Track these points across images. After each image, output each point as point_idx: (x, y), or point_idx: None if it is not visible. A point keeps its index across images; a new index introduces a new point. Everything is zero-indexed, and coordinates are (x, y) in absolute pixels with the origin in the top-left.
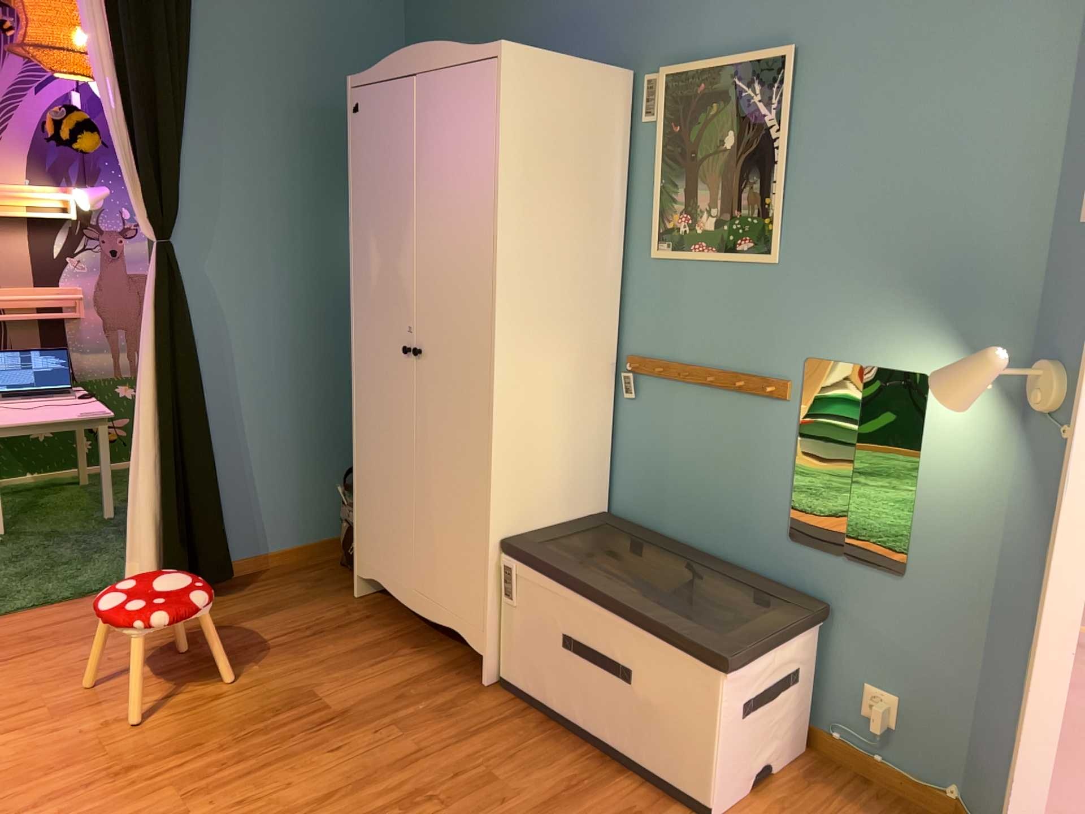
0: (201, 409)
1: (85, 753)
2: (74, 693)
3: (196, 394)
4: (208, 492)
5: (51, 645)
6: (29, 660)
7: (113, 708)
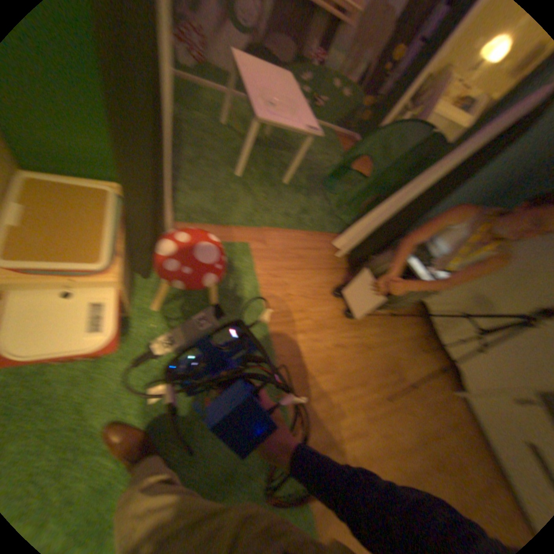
0: (437, 205)
1: (330, 367)
2: (321, 316)
3: (446, 199)
4: (400, 238)
5: (307, 269)
6: (301, 278)
7: (336, 336)
